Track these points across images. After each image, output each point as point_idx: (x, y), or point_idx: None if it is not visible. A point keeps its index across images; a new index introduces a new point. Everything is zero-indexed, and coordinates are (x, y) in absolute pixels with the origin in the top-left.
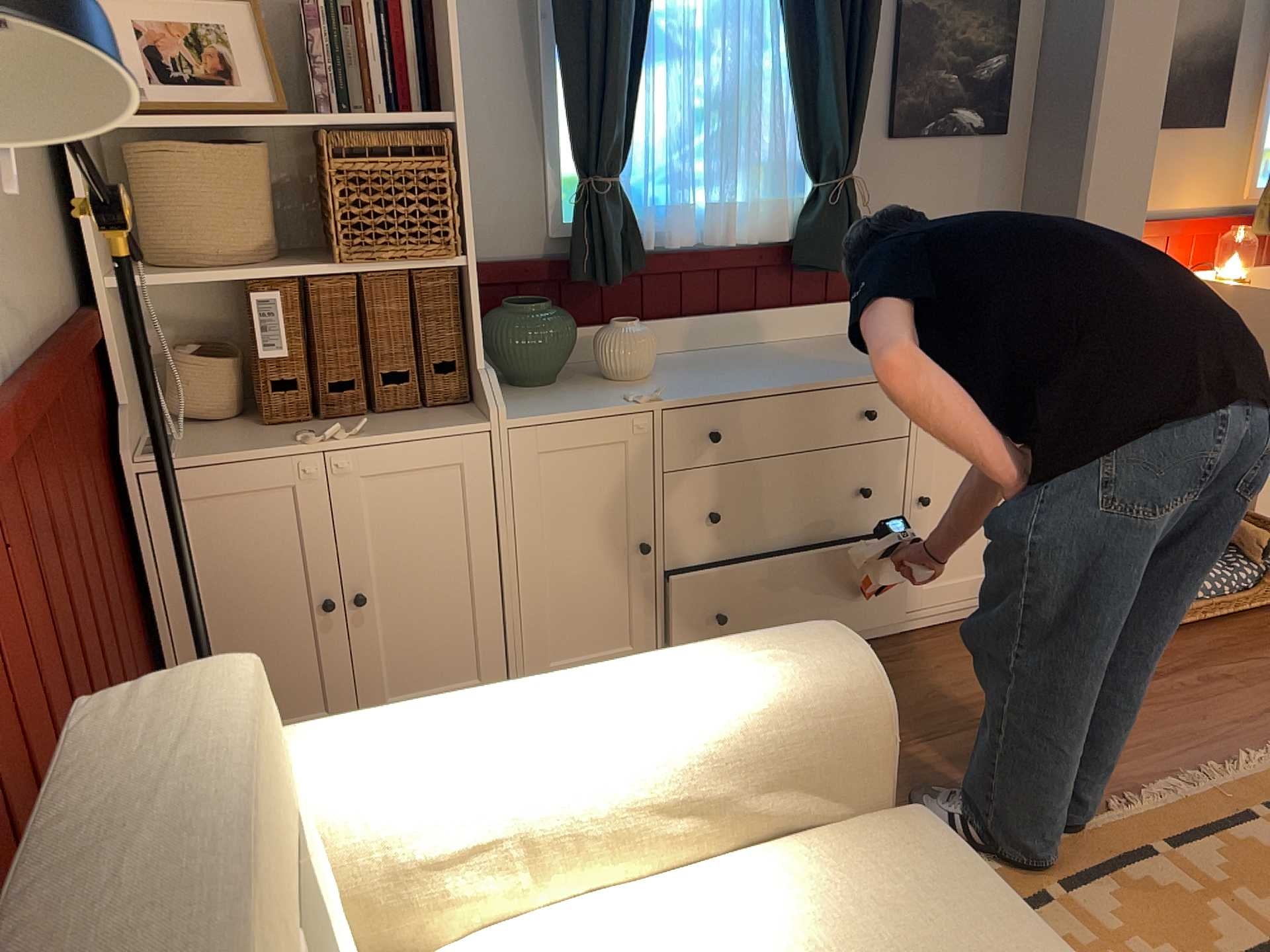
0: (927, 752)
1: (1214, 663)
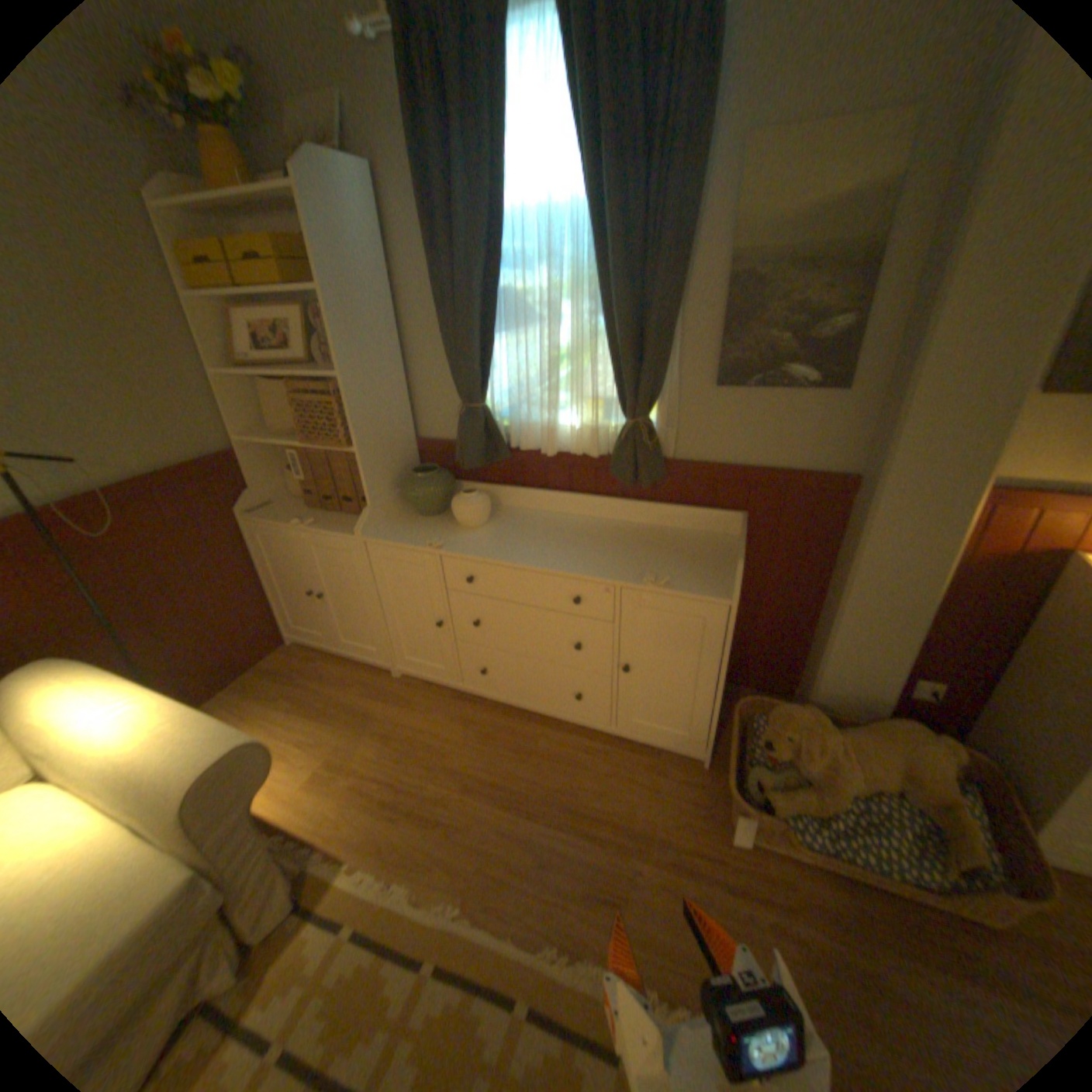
0: (514, 822)
1: (813, 921)
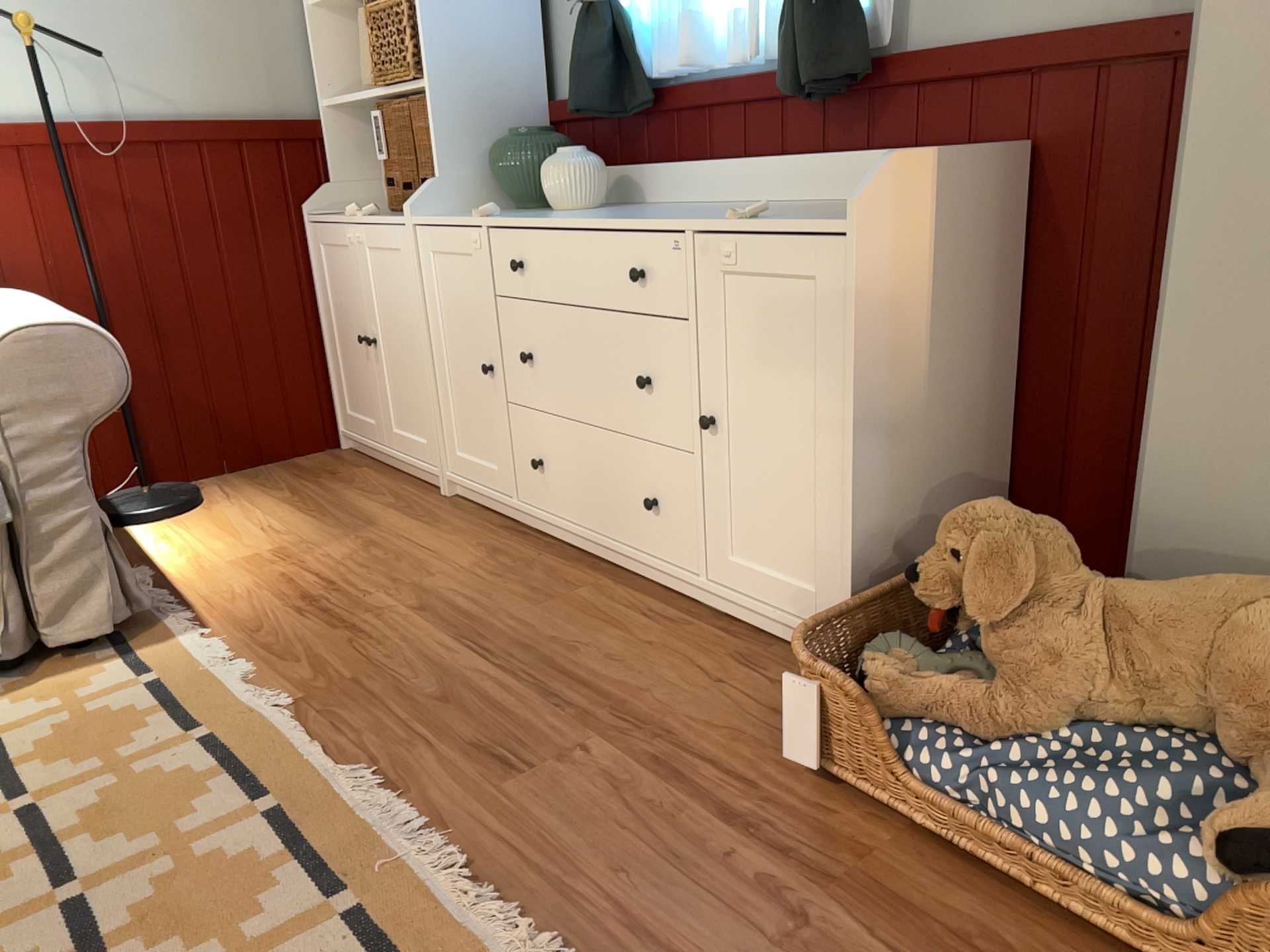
0: (450, 653)
1: (853, 905)
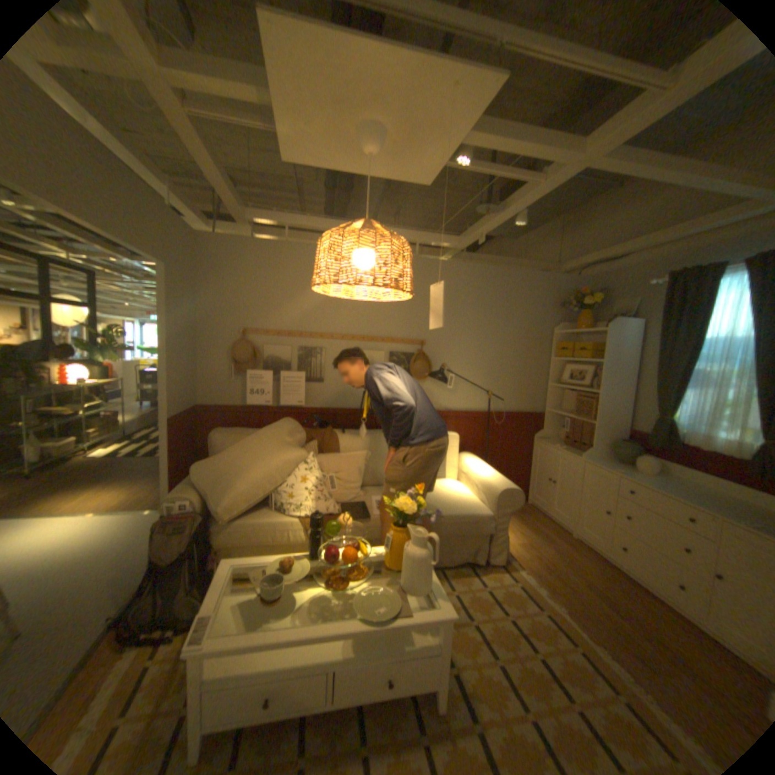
0: (610, 613)
1: None
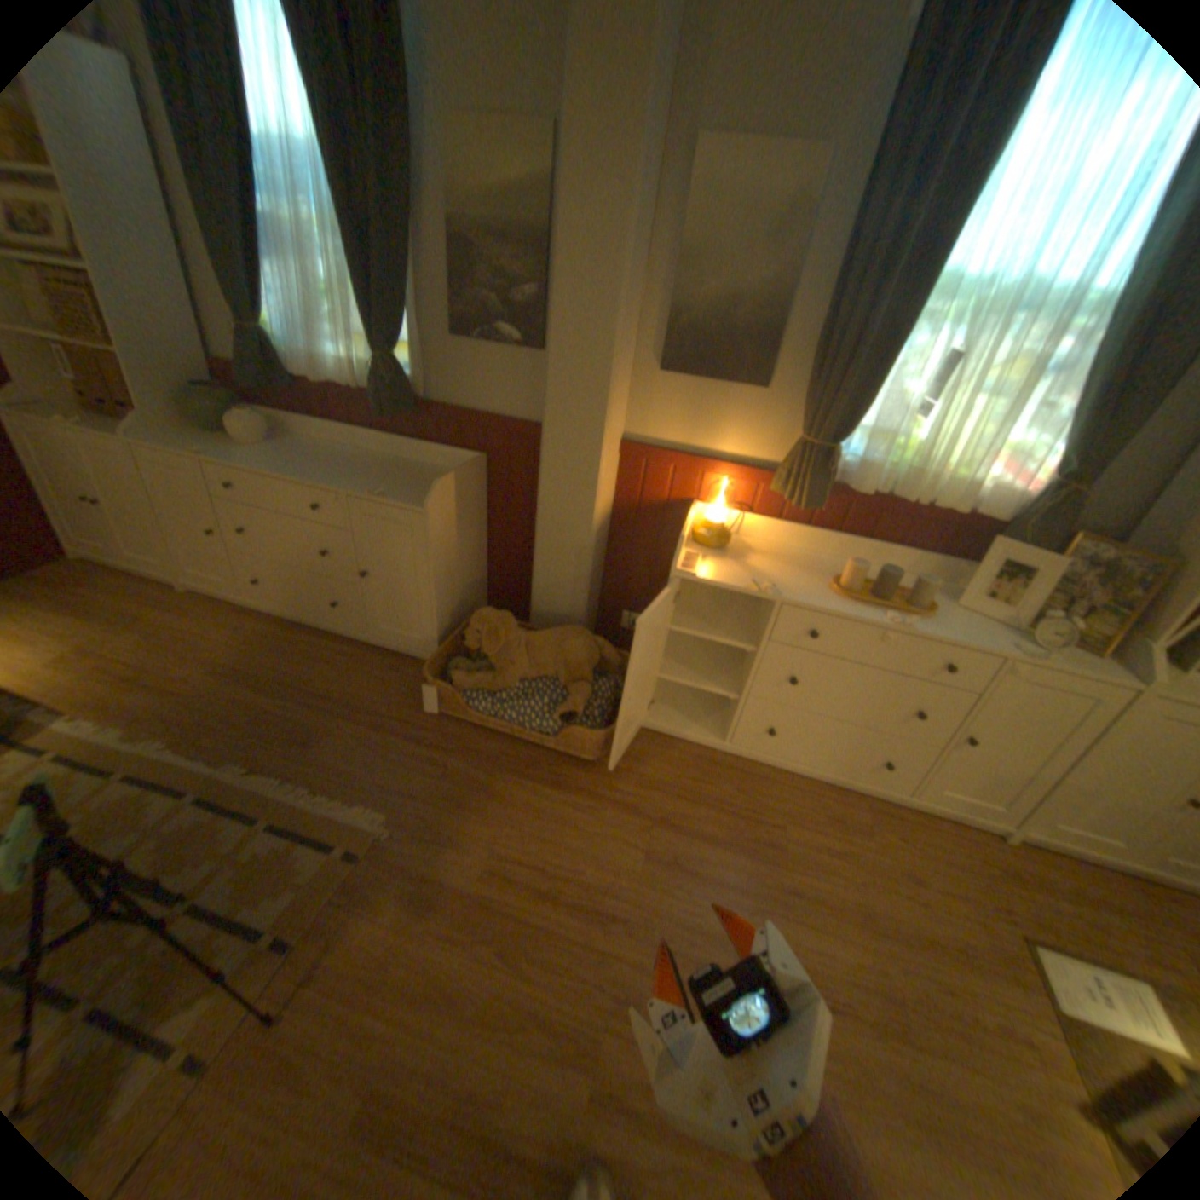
0: (245, 697)
1: (459, 758)
